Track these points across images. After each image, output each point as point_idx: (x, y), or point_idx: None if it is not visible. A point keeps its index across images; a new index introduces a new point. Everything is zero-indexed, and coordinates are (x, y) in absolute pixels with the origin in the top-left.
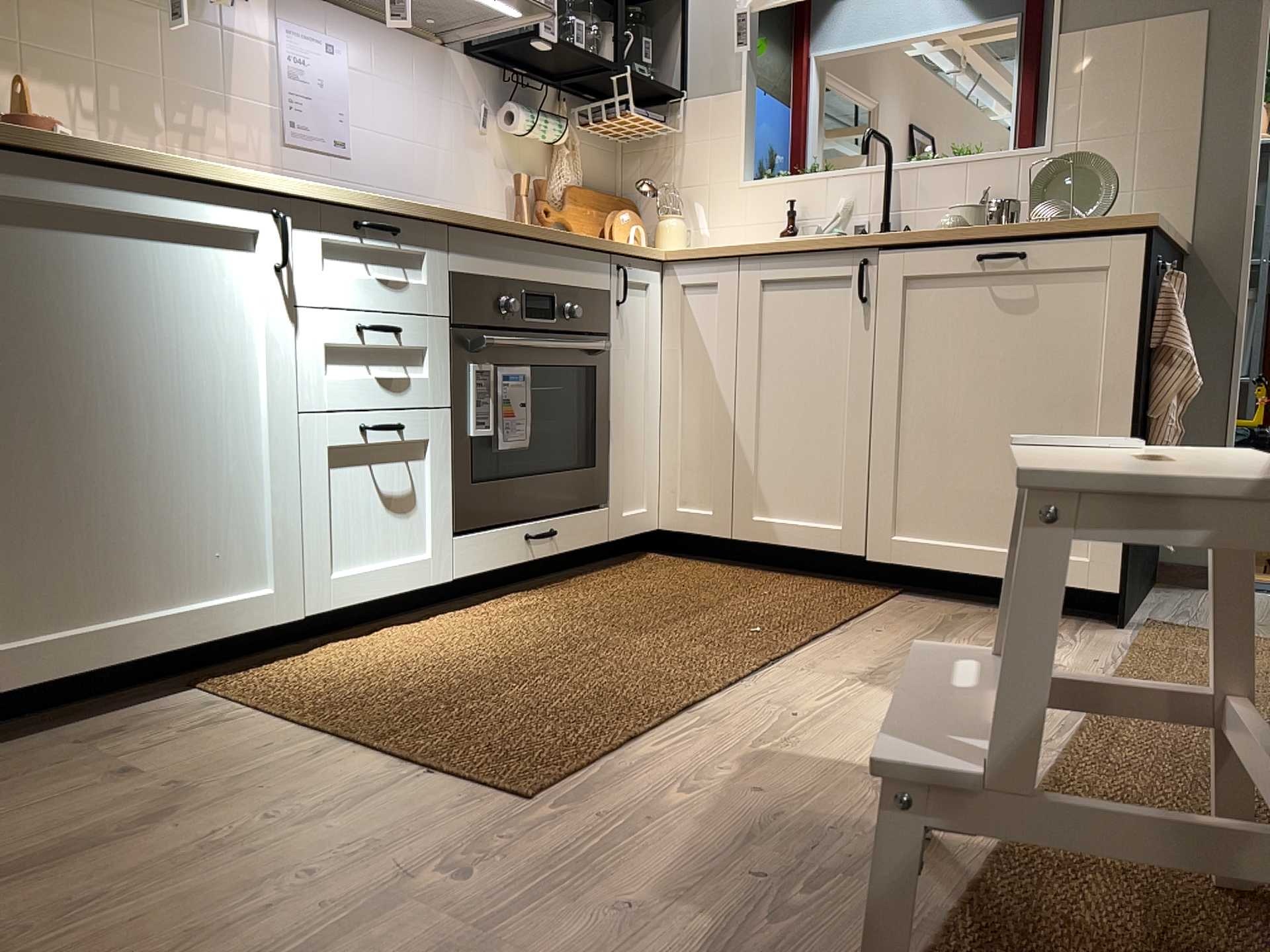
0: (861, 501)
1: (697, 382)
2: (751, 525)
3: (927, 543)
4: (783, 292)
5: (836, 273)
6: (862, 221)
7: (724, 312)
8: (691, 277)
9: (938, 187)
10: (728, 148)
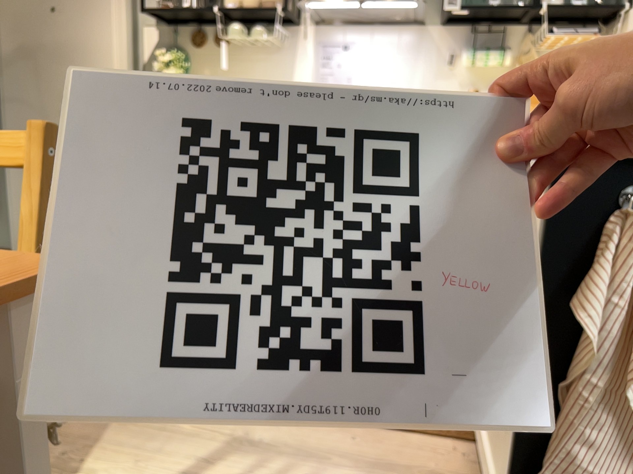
0: None
1: None
2: None
3: None
4: None
5: None
6: None
7: None
8: None
9: None
10: None
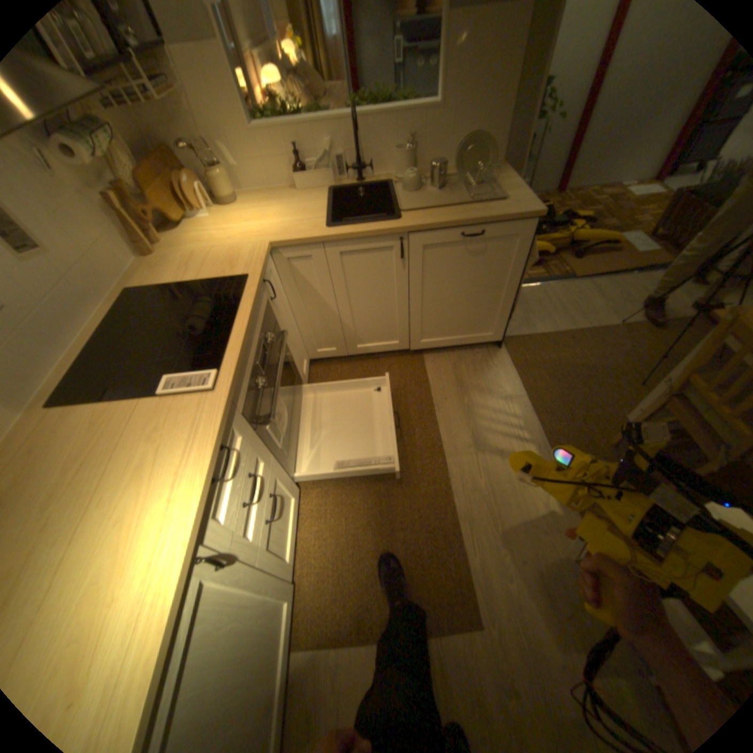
0: (403, 334)
1: (309, 304)
2: (354, 351)
3: (432, 341)
4: (351, 257)
5: (381, 246)
6: (337, 153)
7: (317, 271)
8: (289, 255)
9: (379, 129)
10: (223, 98)
